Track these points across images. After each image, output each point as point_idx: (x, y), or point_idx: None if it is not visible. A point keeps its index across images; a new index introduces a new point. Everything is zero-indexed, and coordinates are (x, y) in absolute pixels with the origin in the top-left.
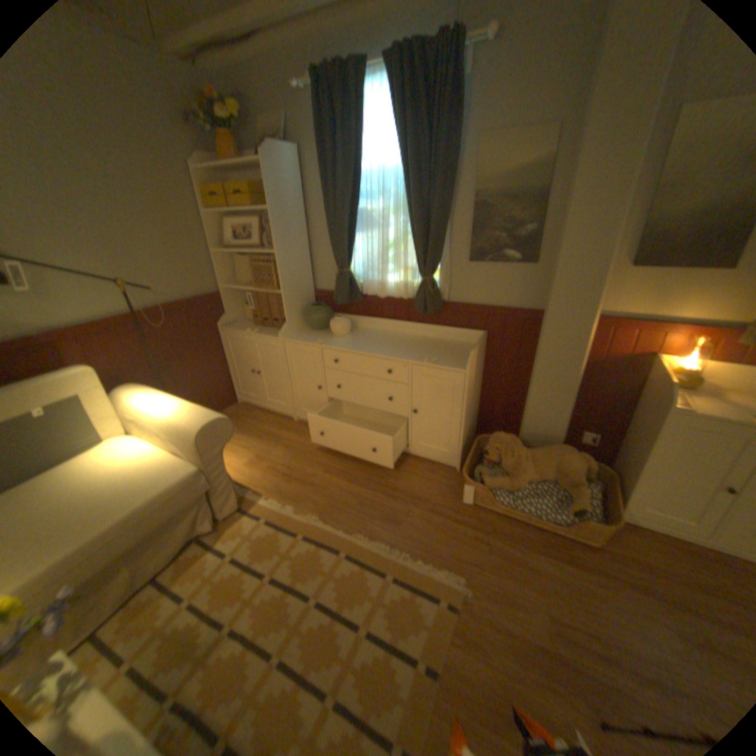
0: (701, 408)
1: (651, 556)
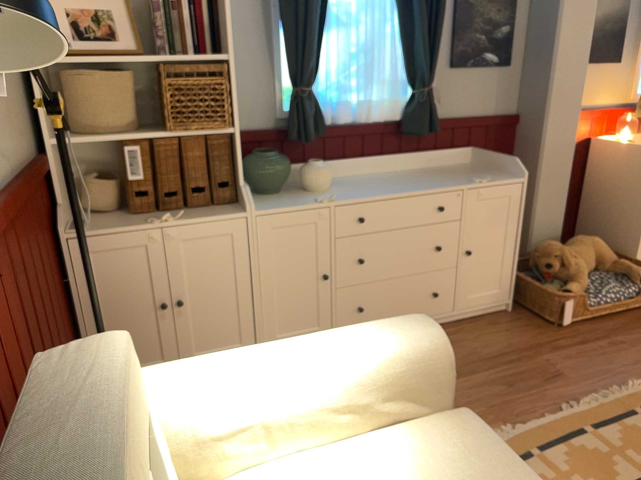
0: None
1: None
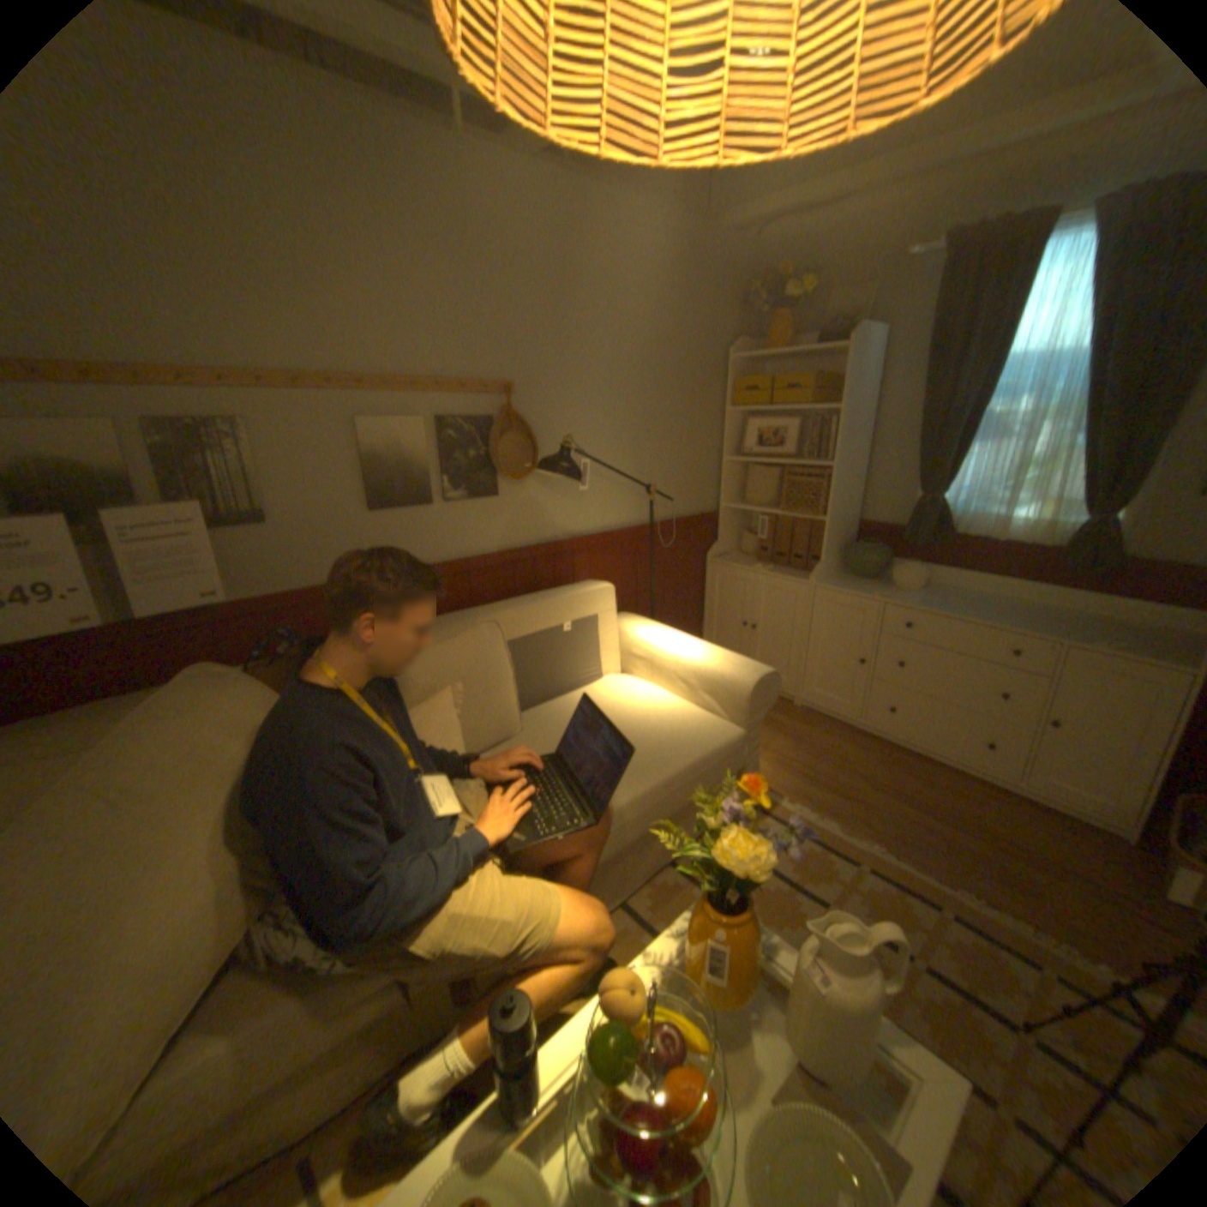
0: None
1: None
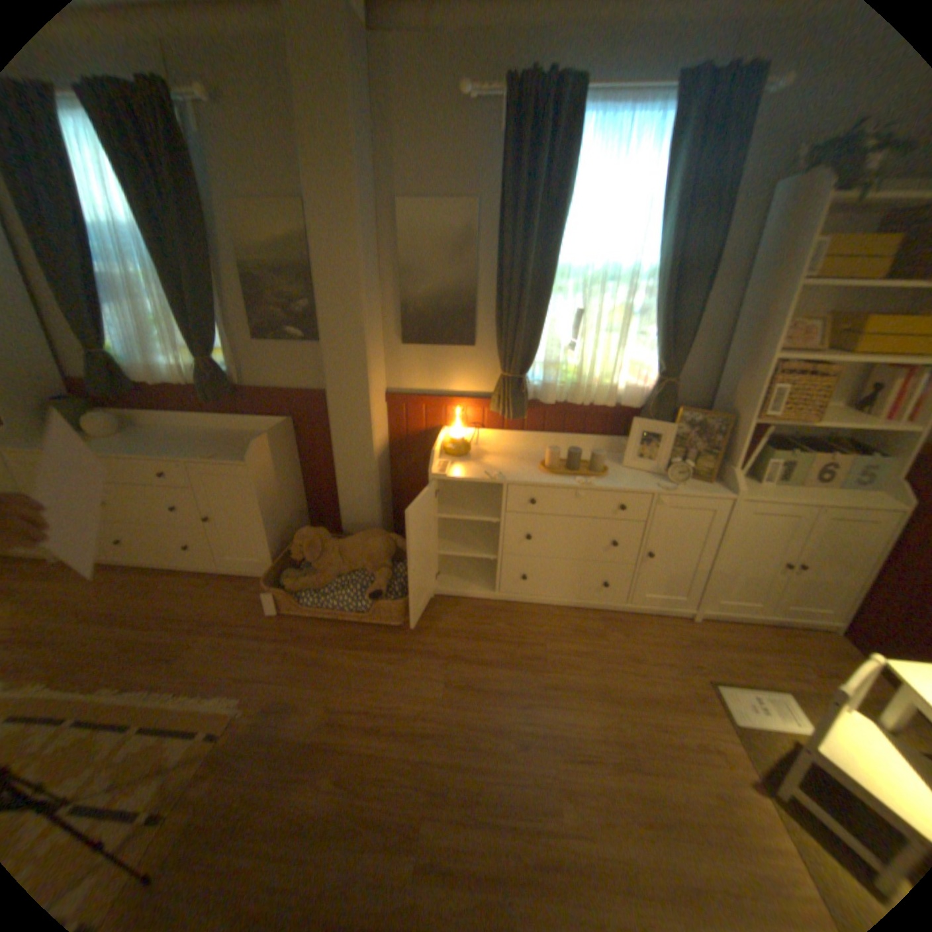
0: (454, 472)
1: (448, 621)
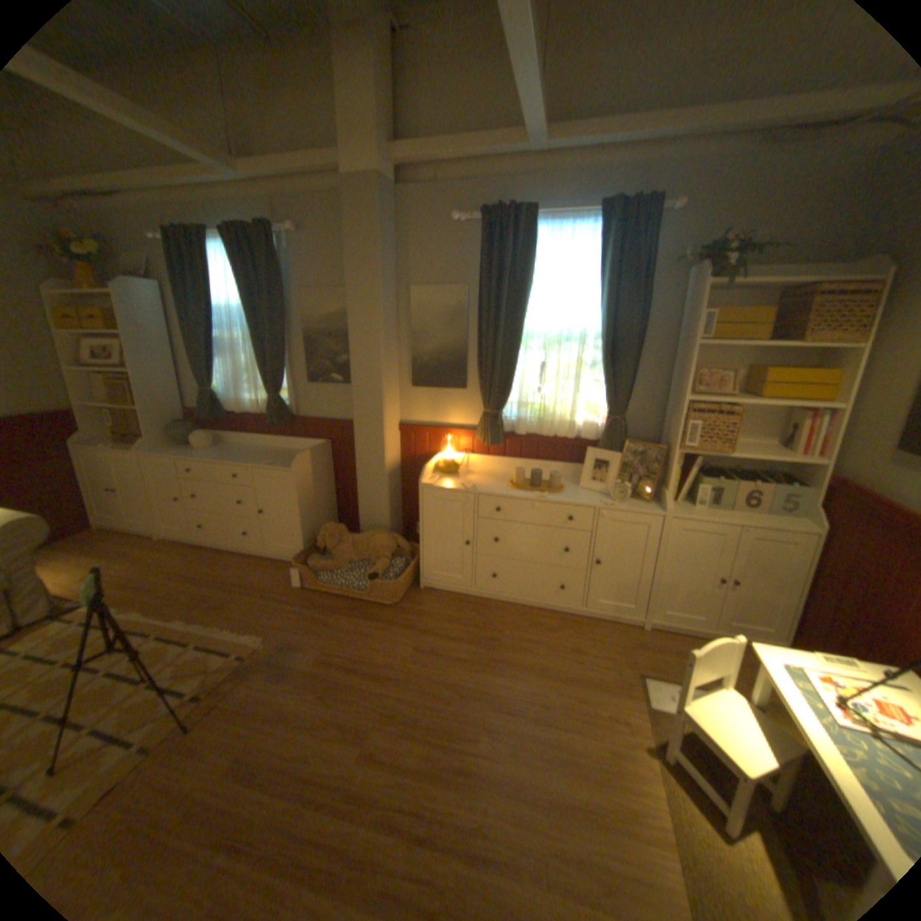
0: (439, 484)
1: (429, 607)
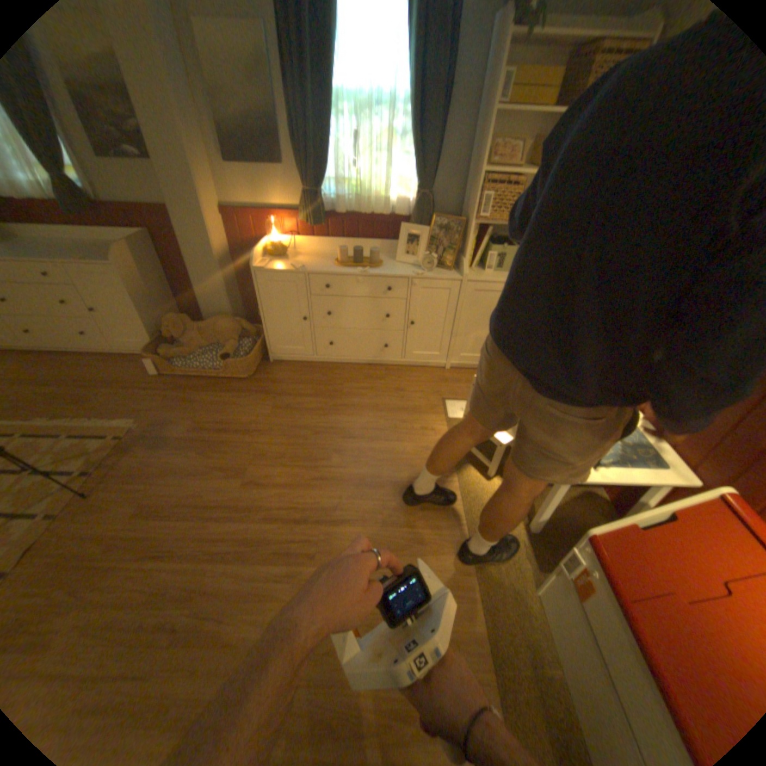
0: (270, 267)
1: (280, 375)
